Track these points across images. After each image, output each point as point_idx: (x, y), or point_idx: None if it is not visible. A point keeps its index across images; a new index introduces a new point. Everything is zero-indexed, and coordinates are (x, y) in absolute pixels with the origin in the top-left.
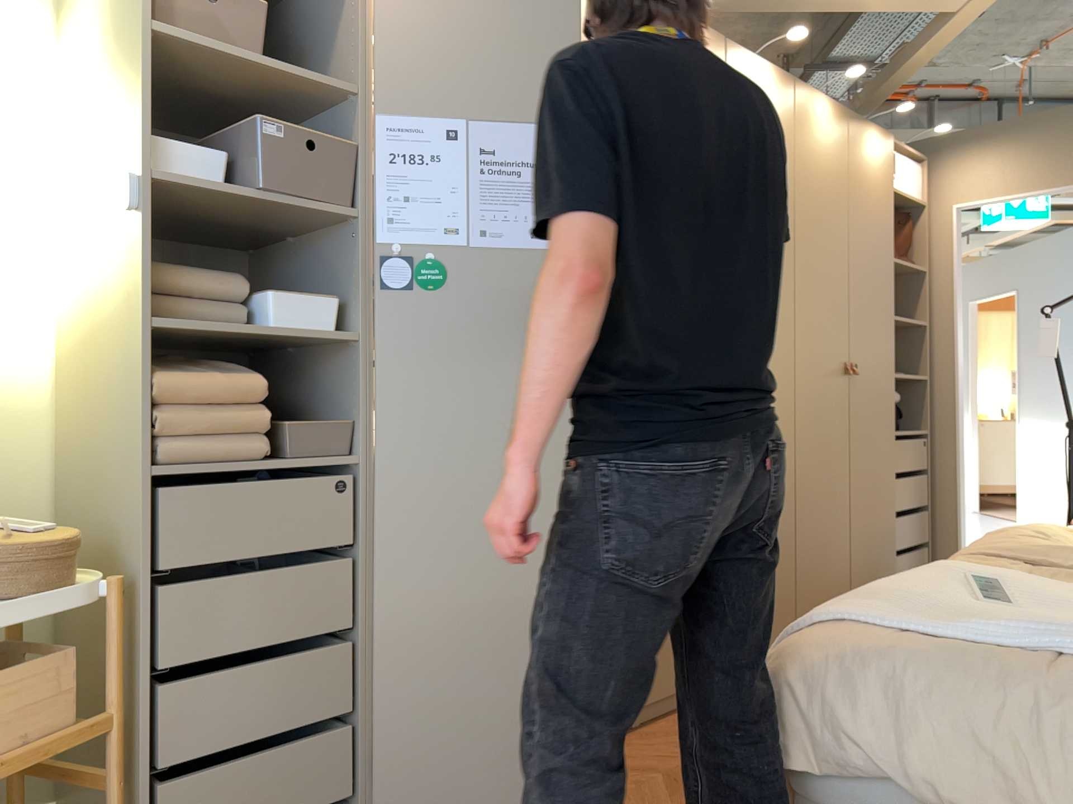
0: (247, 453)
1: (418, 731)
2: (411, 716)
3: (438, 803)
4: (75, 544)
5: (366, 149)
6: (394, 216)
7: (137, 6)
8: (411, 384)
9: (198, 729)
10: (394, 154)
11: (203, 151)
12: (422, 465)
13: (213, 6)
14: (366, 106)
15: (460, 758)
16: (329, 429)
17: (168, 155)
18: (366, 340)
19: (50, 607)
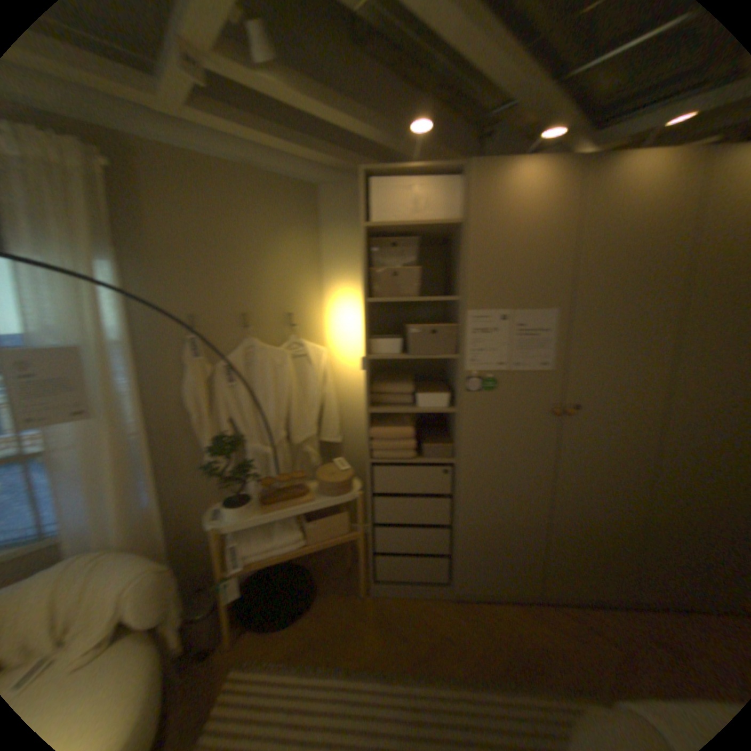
0: (408, 456)
1: (482, 572)
2: (478, 565)
3: (493, 599)
4: (352, 479)
5: (465, 326)
6: (478, 356)
7: (369, 288)
8: (485, 432)
9: (391, 544)
10: (480, 326)
11: (394, 339)
12: (490, 468)
13: (398, 277)
14: (465, 306)
15: (504, 588)
16: (445, 447)
17: (379, 346)
18: (462, 413)
19: (340, 501)
